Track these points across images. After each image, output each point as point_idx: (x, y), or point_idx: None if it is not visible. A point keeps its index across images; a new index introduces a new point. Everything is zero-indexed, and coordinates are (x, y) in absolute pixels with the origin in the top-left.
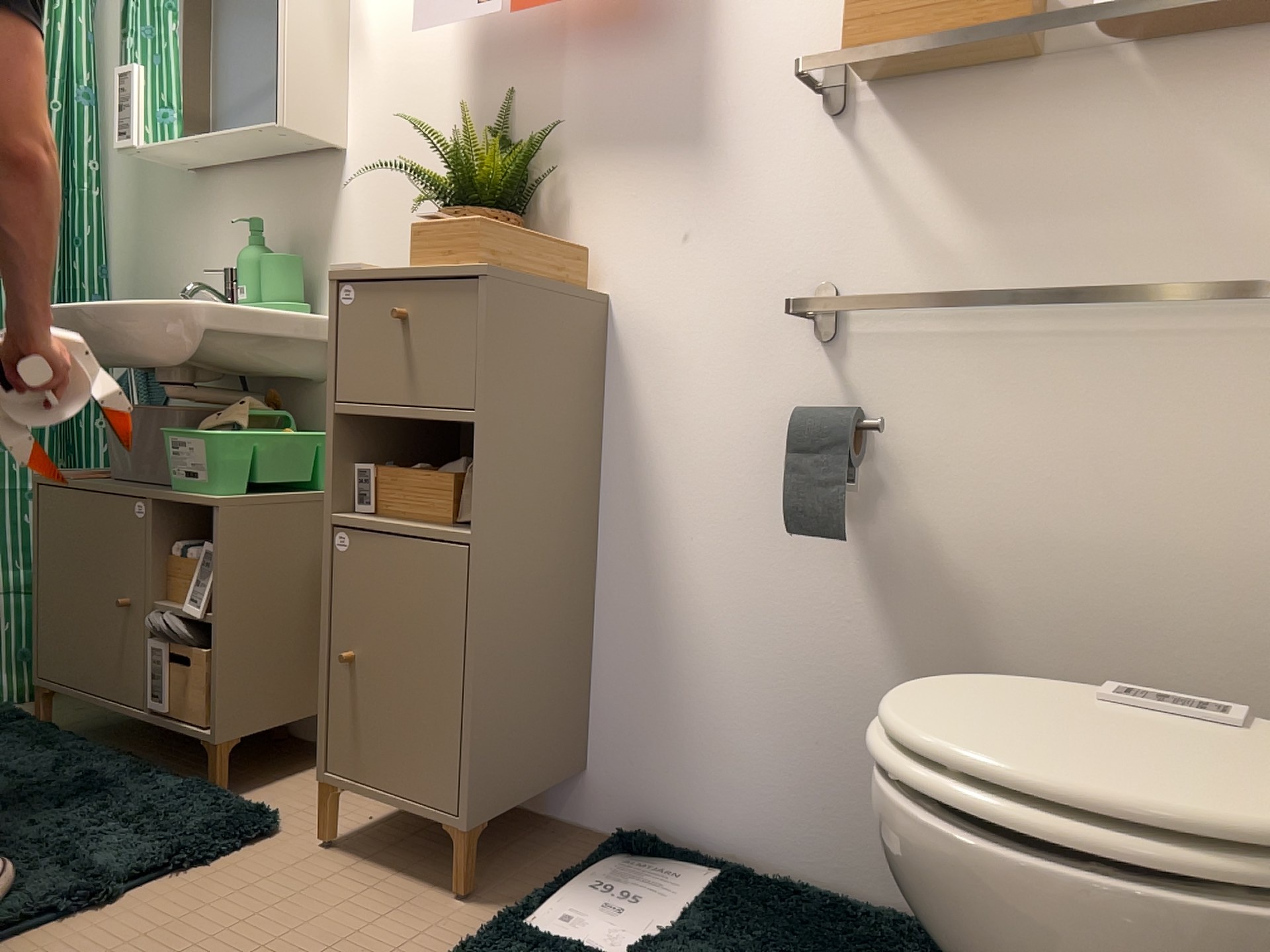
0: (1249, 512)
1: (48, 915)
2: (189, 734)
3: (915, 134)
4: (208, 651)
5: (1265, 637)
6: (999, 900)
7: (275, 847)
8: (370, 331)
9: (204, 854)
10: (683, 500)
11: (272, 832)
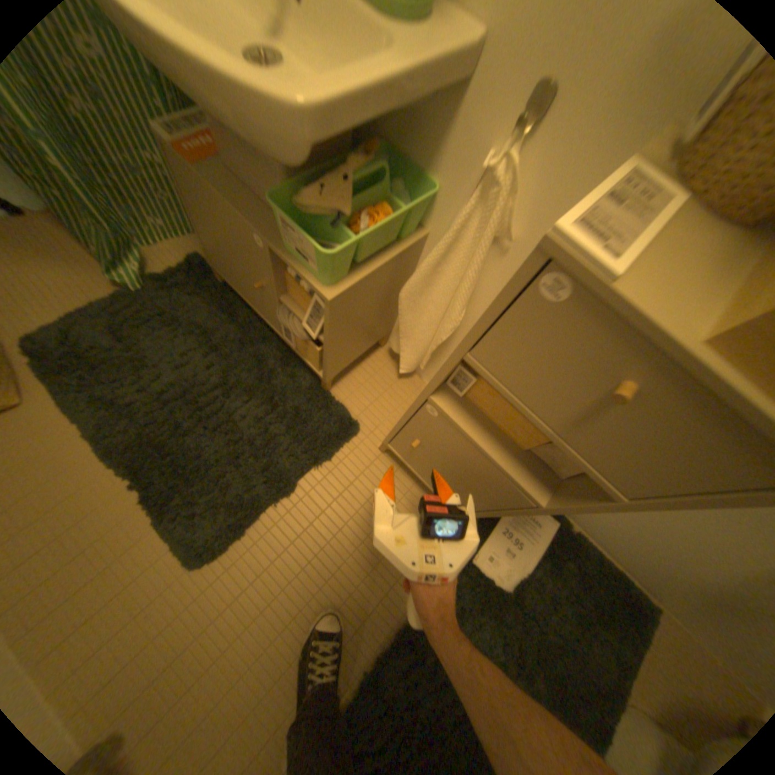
0: None
1: (270, 511)
2: (311, 365)
3: None
4: (322, 350)
5: None
6: None
7: (361, 446)
8: (566, 347)
9: (331, 460)
10: None
11: (358, 432)
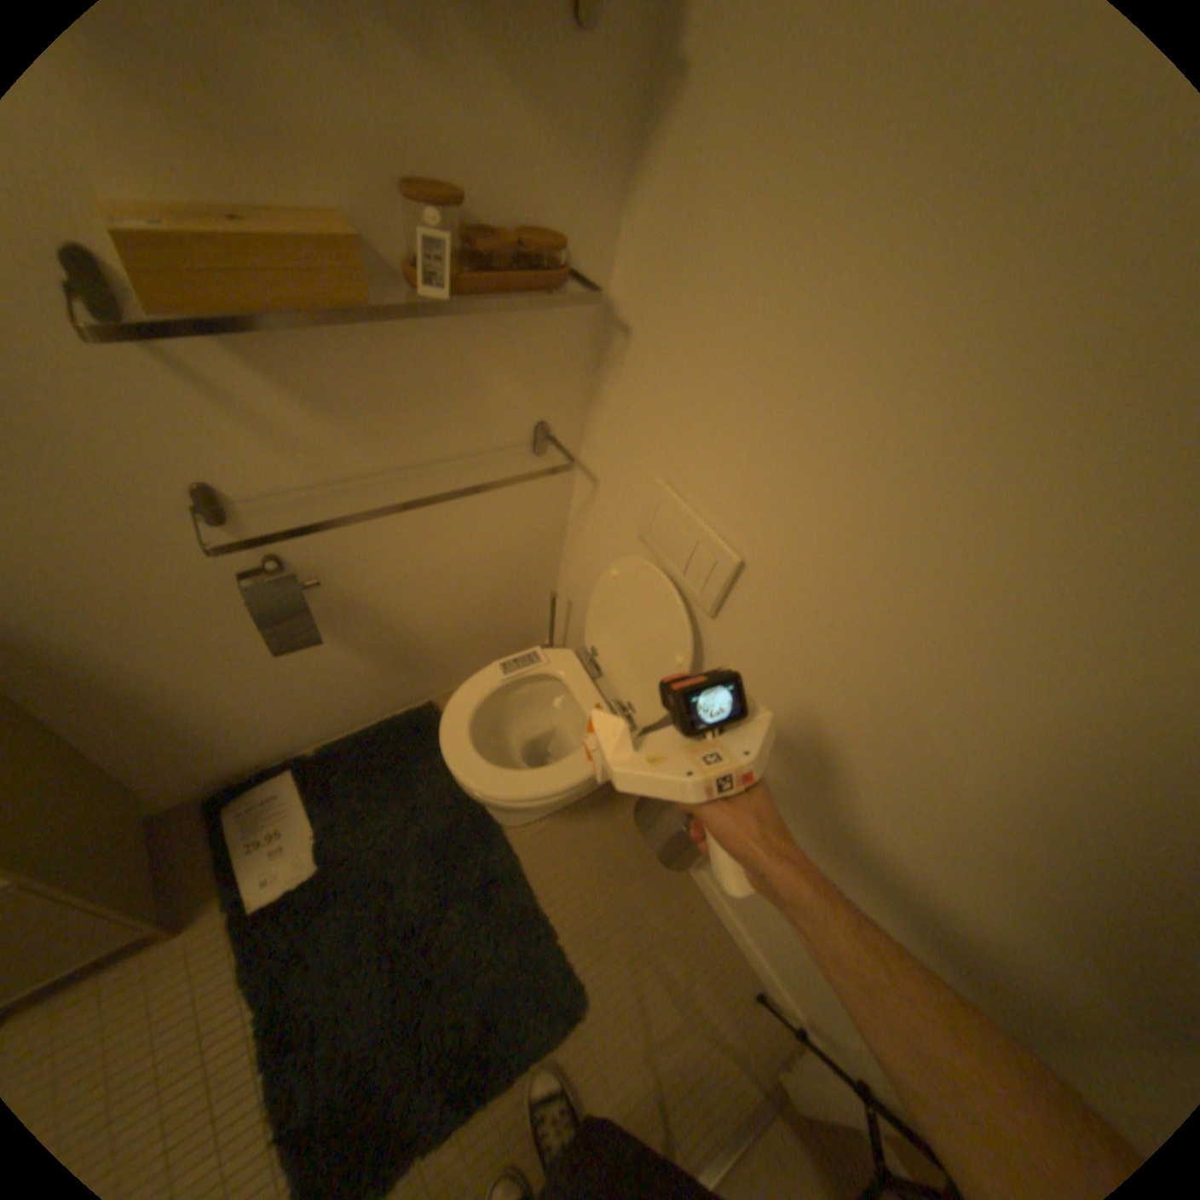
0: (503, 531)
1: None
2: None
3: (237, 343)
4: None
5: (509, 569)
6: (544, 807)
7: None
8: None
9: None
10: (125, 657)
11: None
